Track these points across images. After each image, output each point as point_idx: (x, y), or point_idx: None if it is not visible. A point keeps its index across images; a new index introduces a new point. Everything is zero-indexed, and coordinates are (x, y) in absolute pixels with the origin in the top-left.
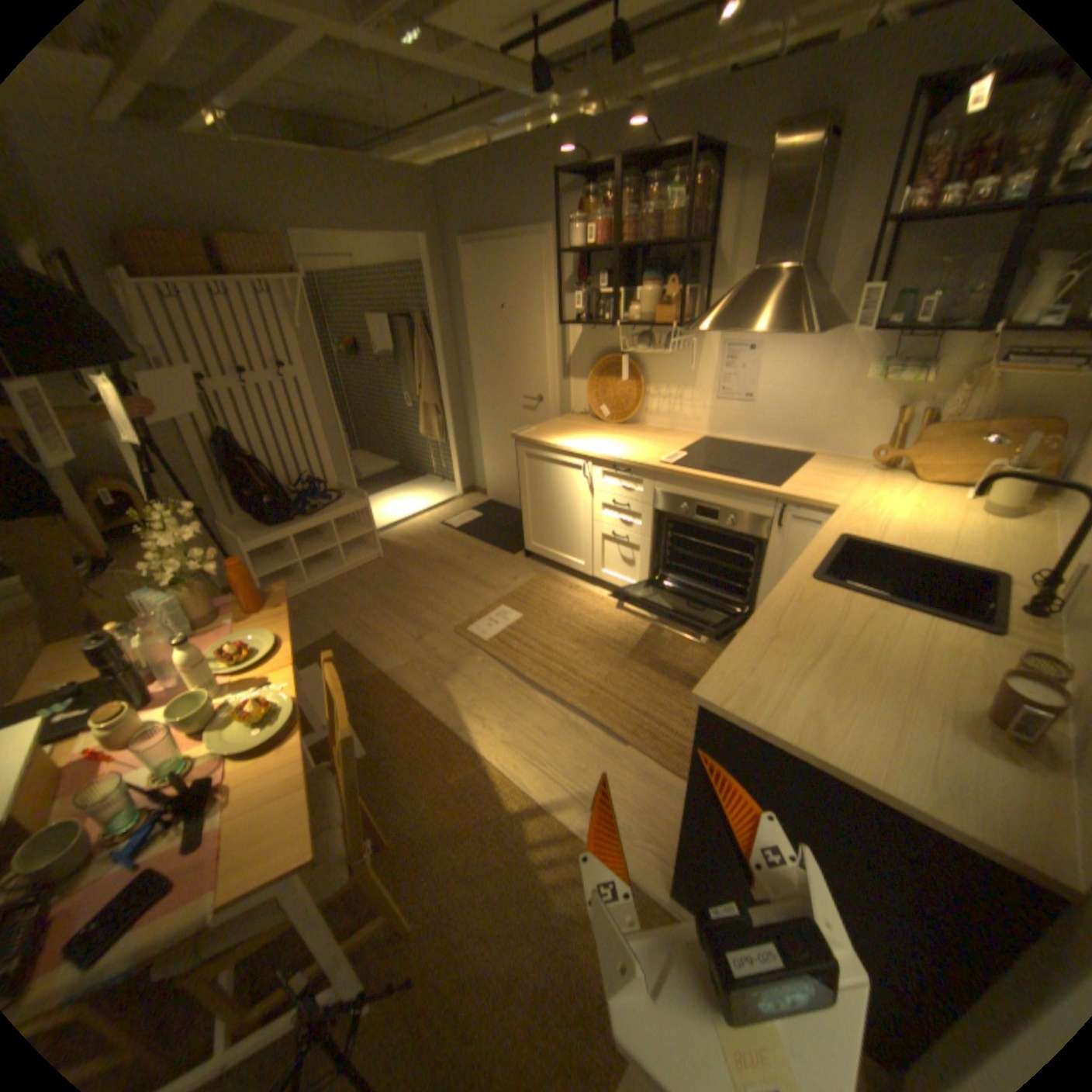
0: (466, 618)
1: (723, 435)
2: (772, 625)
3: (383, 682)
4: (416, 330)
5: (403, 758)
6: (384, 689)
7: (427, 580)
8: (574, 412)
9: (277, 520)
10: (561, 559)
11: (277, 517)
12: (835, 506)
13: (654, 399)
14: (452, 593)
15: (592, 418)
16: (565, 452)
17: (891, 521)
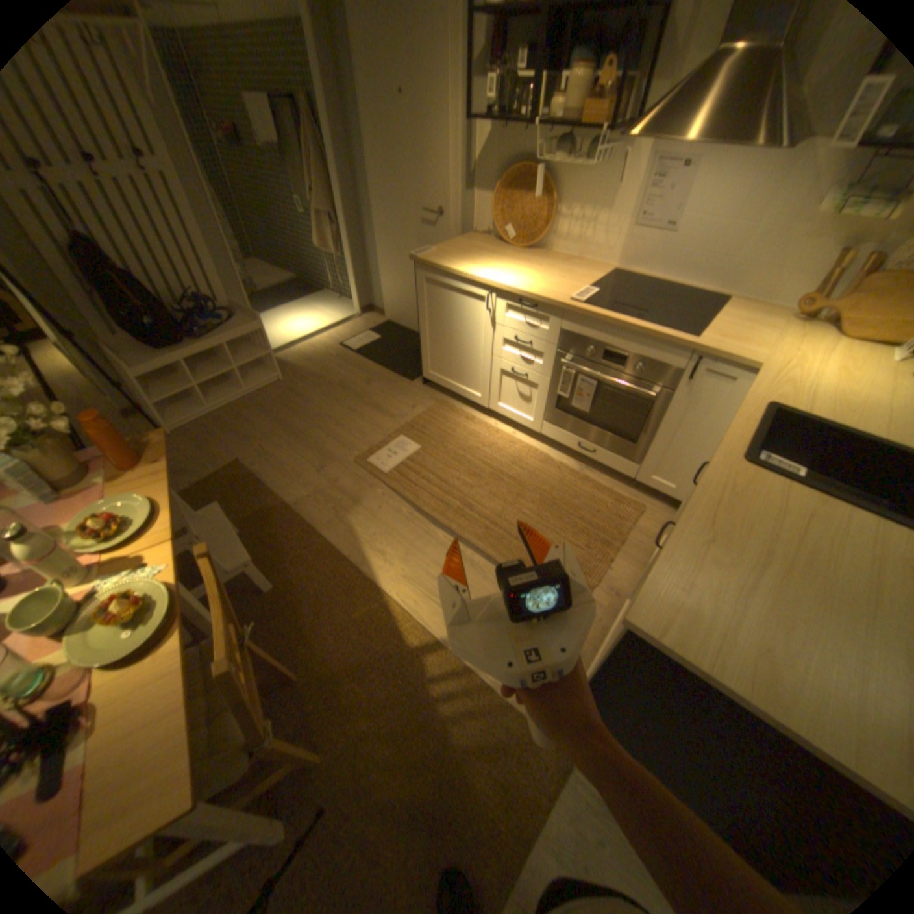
0: (366, 447)
1: (634, 268)
2: (706, 523)
3: (286, 514)
4: (301, 116)
5: (309, 592)
6: (288, 521)
7: (327, 405)
8: (476, 231)
9: (163, 341)
10: (458, 389)
11: (163, 338)
12: (758, 364)
13: (565, 221)
14: (352, 421)
15: (495, 239)
16: (468, 280)
17: (818, 387)
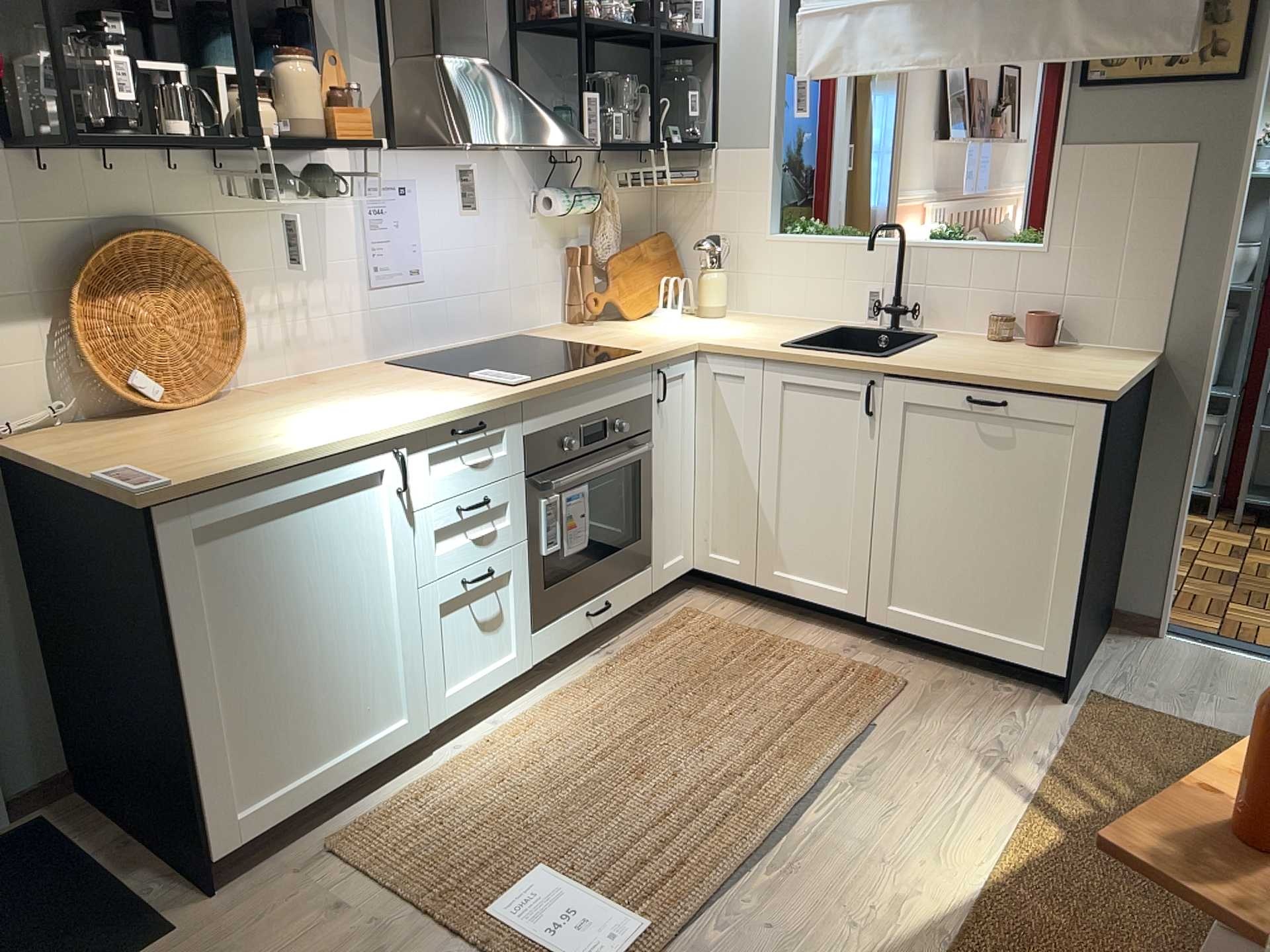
0: None
1: (394, 353)
2: (981, 370)
3: None
4: None
5: None
6: None
7: None
8: (14, 430)
9: None
10: (350, 764)
11: None
12: (697, 343)
13: (252, 323)
14: None
15: (93, 423)
16: (344, 454)
17: (738, 335)
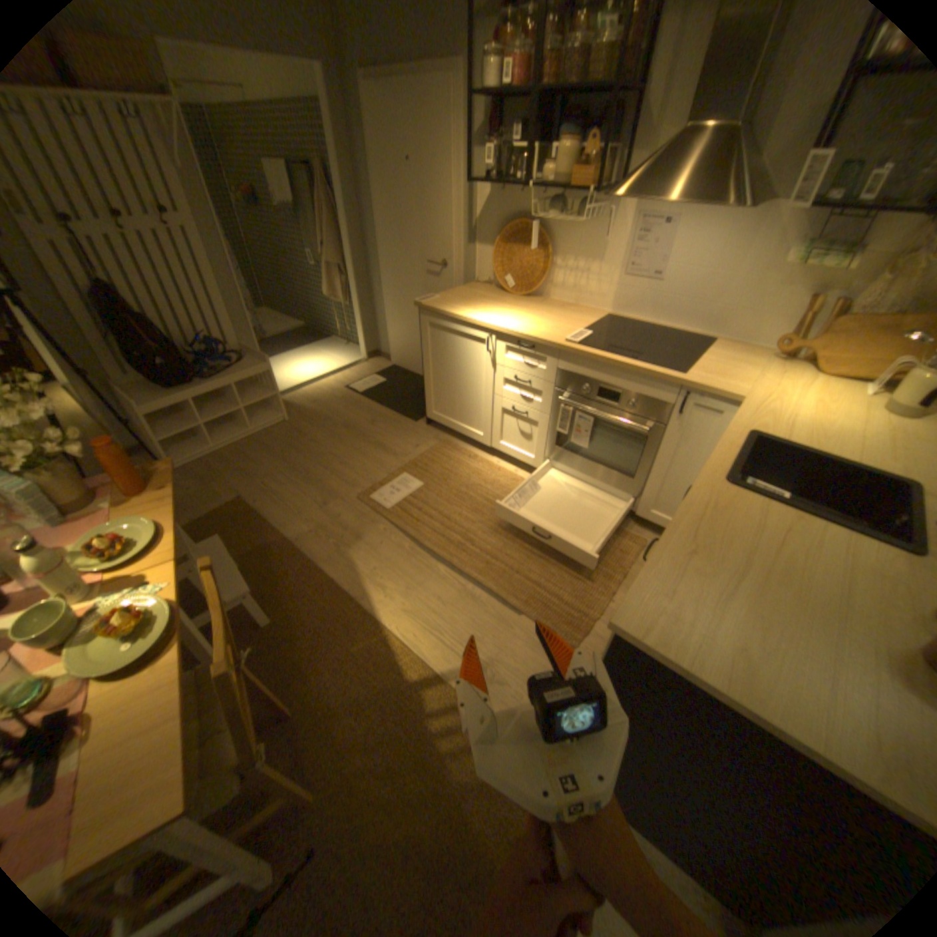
0: (370, 484)
1: (627, 313)
2: (690, 535)
3: (288, 549)
4: (316, 180)
5: (308, 626)
6: (289, 555)
7: (332, 444)
8: (479, 280)
9: (174, 381)
10: (462, 429)
11: (175, 378)
12: (741, 397)
13: (561, 272)
14: (356, 459)
15: (497, 288)
16: (470, 324)
17: (798, 417)
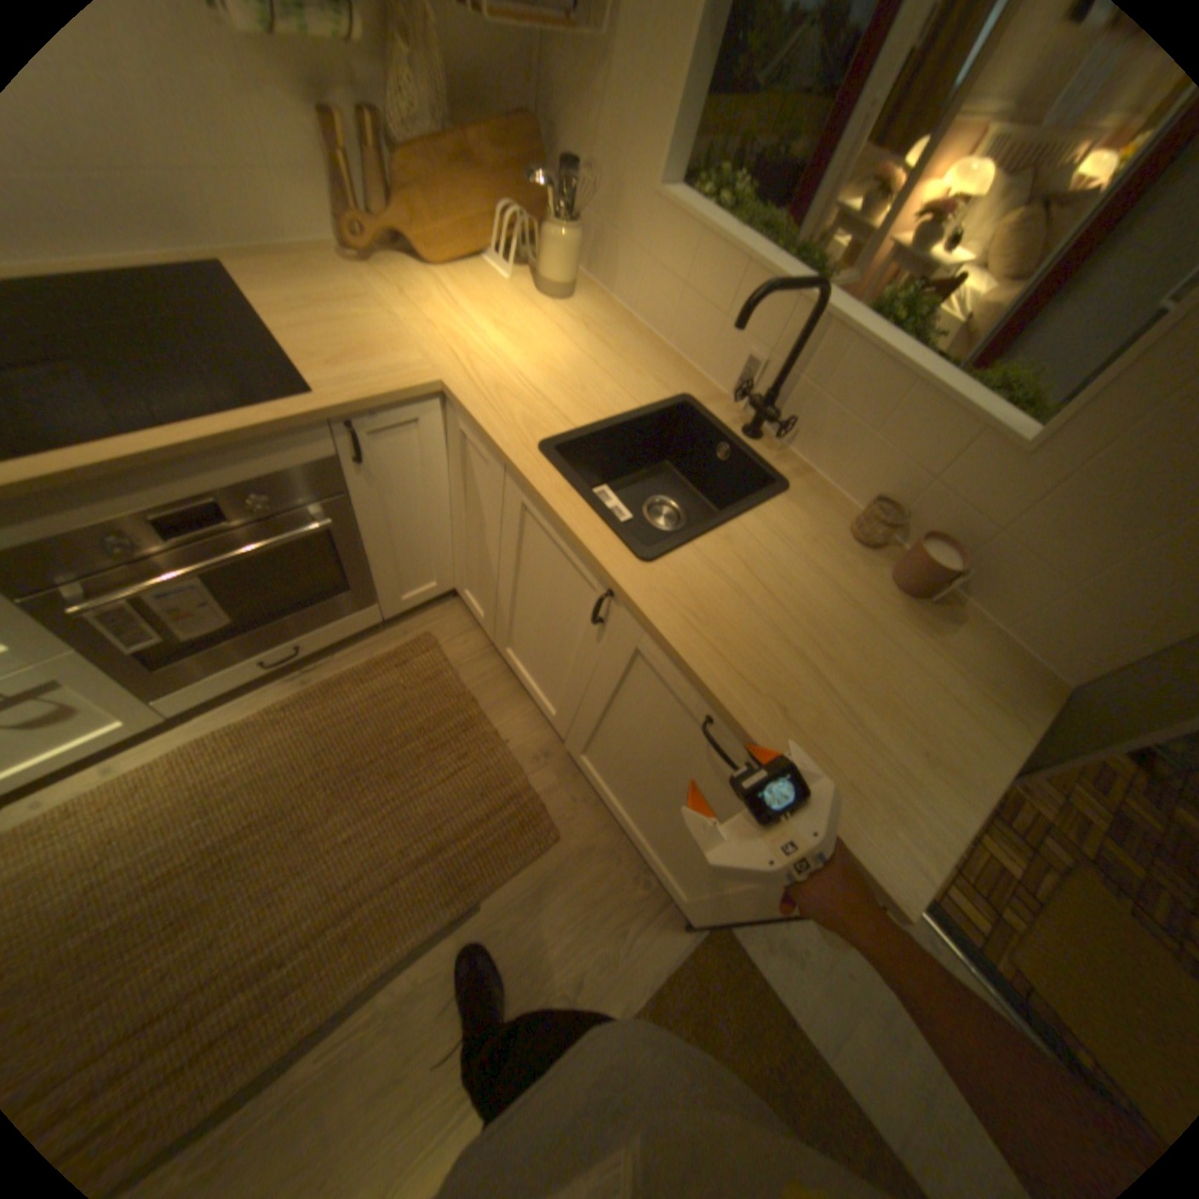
0: None
1: None
2: (749, 693)
3: None
4: None
5: None
6: None
7: None
8: None
9: None
10: None
11: None
12: (437, 385)
13: None
14: None
15: None
16: None
17: (523, 375)
